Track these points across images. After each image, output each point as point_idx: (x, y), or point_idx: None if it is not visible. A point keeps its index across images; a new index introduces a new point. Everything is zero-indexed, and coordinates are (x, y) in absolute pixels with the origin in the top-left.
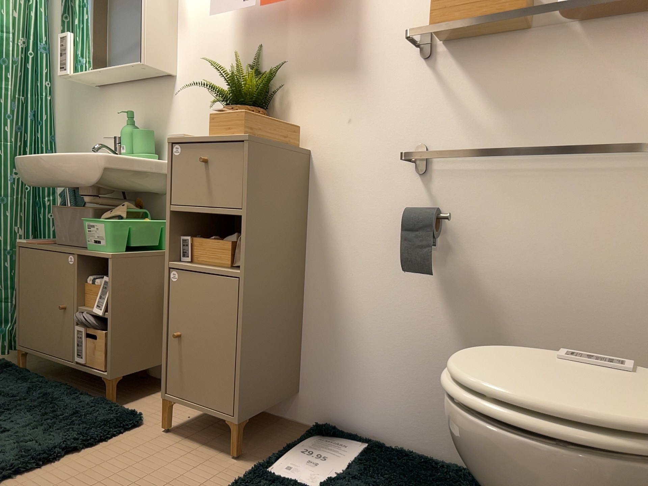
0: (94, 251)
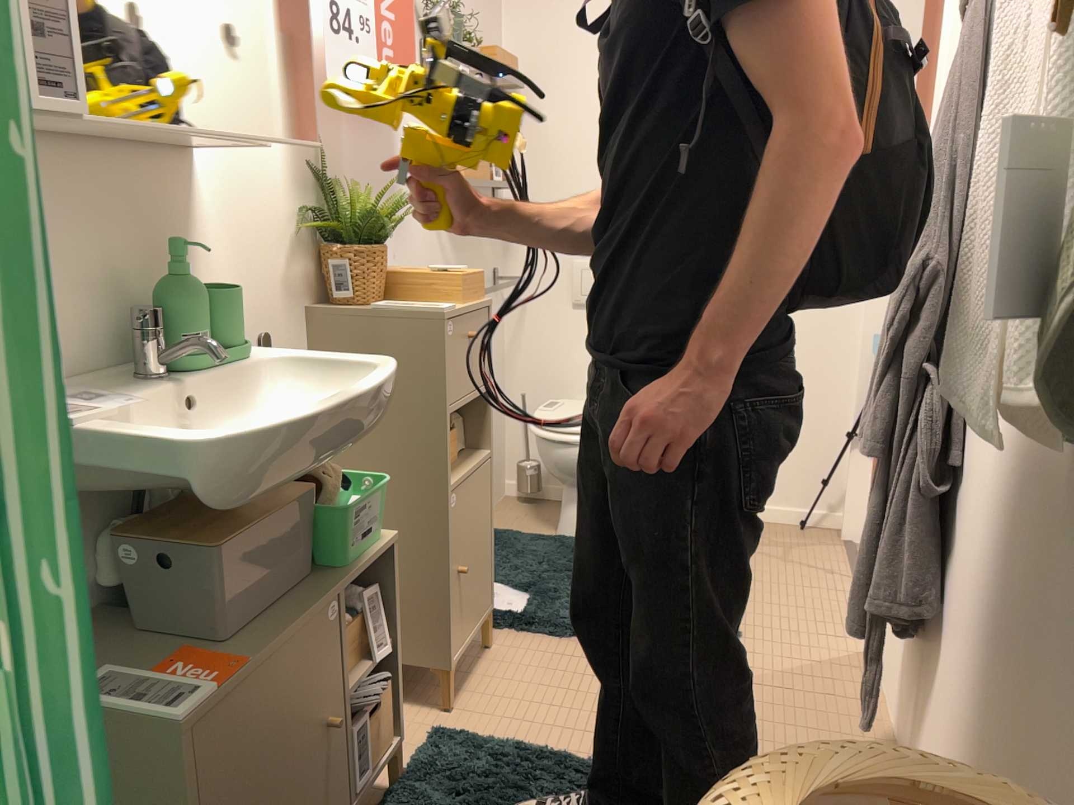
0: (367, 561)
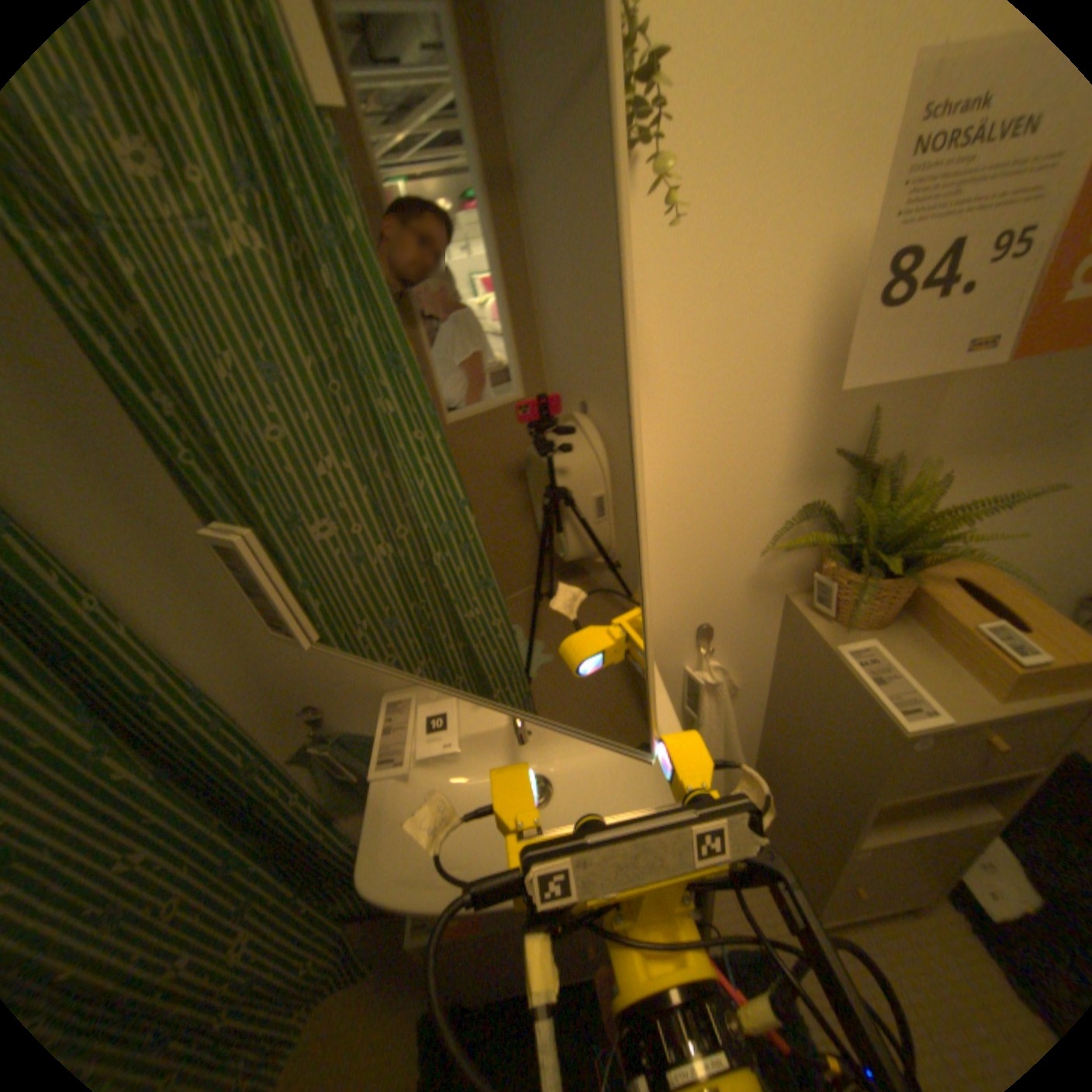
0: None
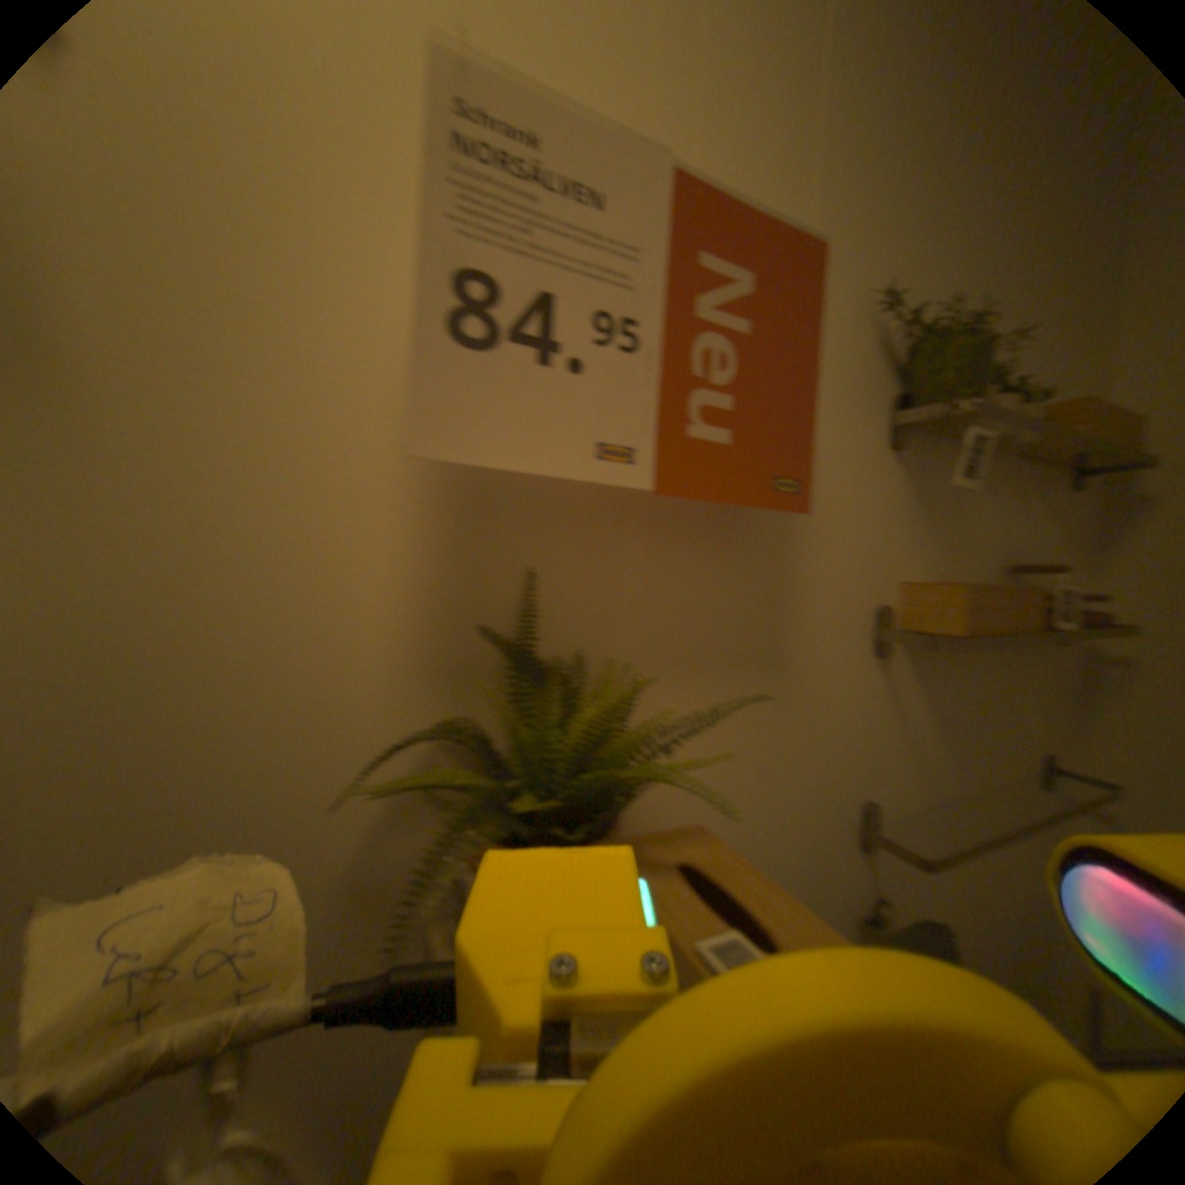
0: None
